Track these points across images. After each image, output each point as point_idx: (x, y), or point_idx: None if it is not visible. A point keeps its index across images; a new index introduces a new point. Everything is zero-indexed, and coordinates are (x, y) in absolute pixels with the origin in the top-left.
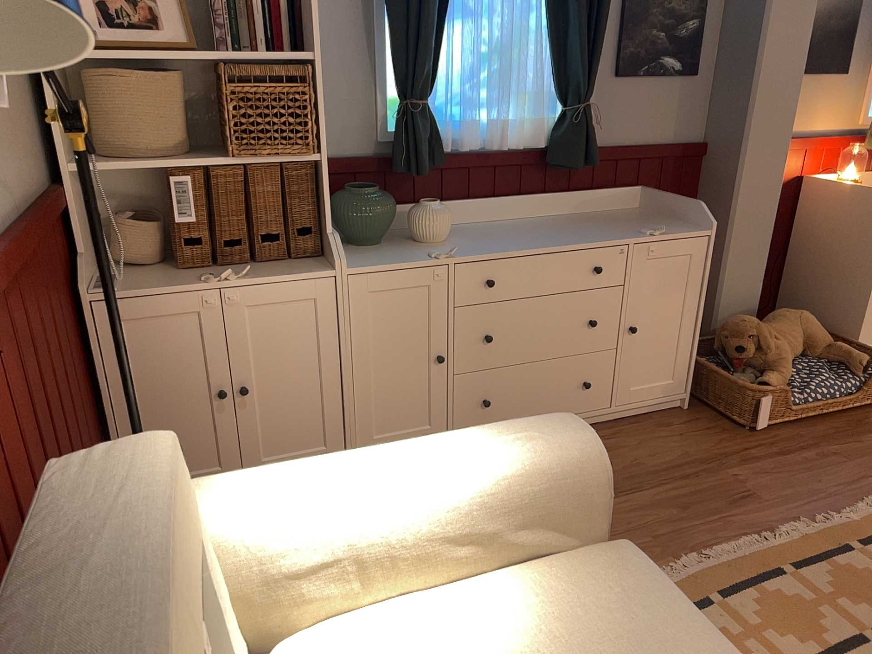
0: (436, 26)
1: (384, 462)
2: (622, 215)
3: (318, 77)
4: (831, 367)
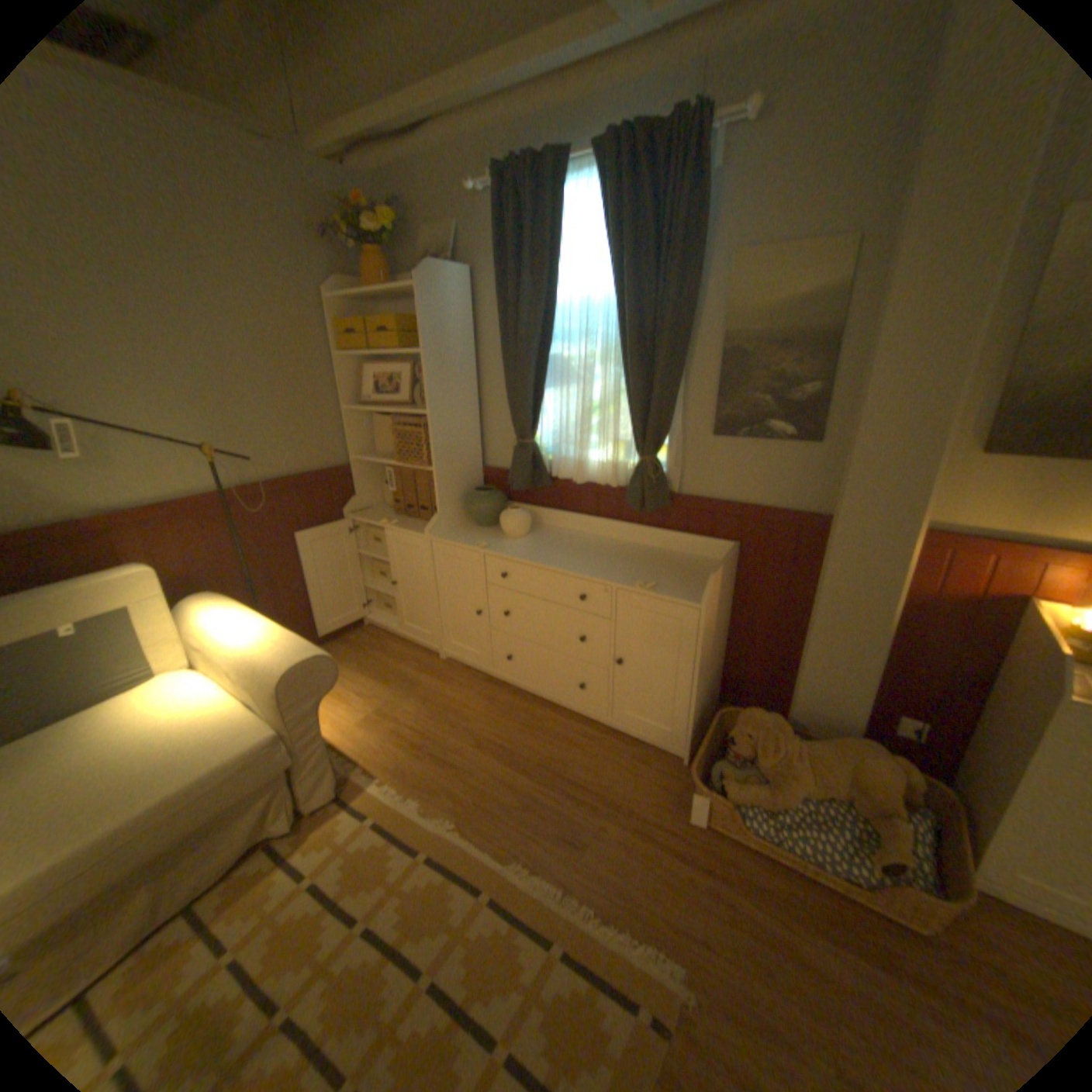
0: (528, 391)
1: (241, 626)
2: (690, 564)
3: (436, 423)
4: (867, 843)
